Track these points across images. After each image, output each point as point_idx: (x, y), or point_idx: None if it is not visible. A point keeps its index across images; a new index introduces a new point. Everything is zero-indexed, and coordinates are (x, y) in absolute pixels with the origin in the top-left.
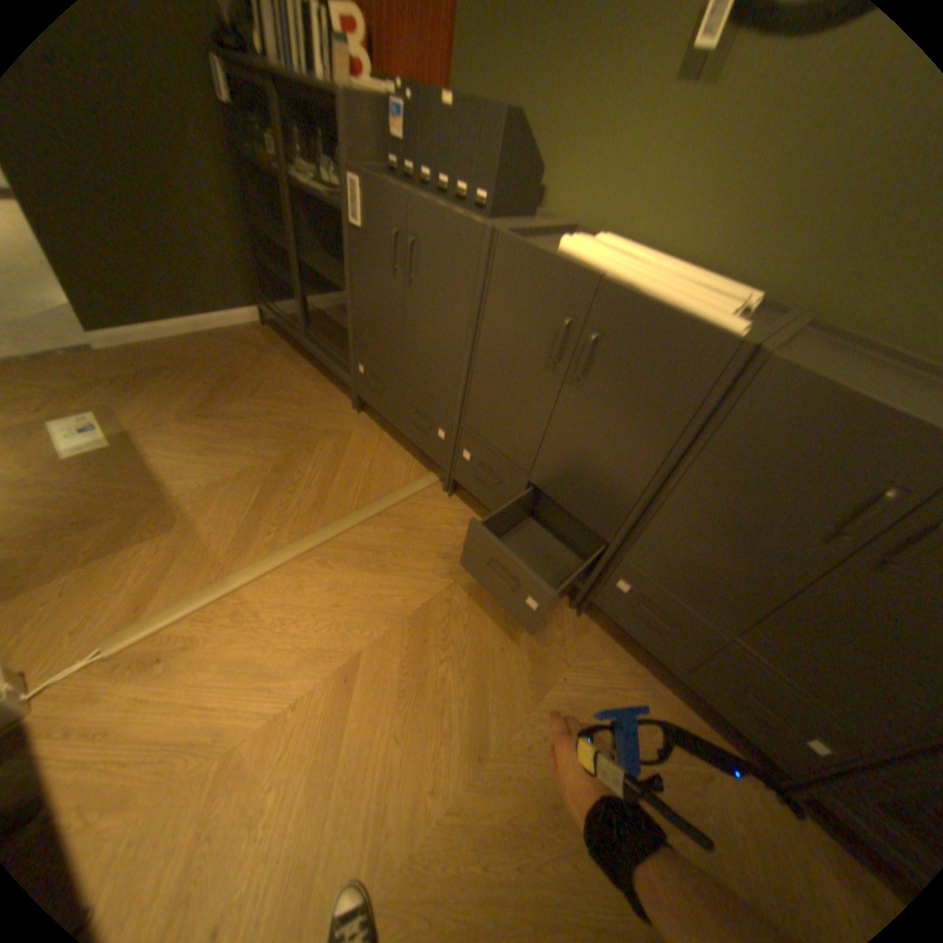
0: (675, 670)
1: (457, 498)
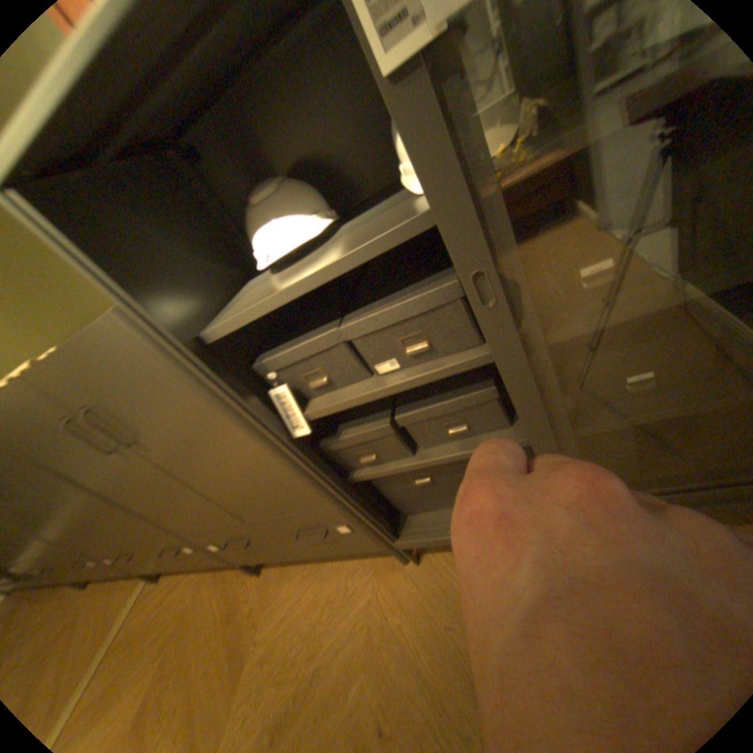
0: (295, 557)
1: (166, 576)
